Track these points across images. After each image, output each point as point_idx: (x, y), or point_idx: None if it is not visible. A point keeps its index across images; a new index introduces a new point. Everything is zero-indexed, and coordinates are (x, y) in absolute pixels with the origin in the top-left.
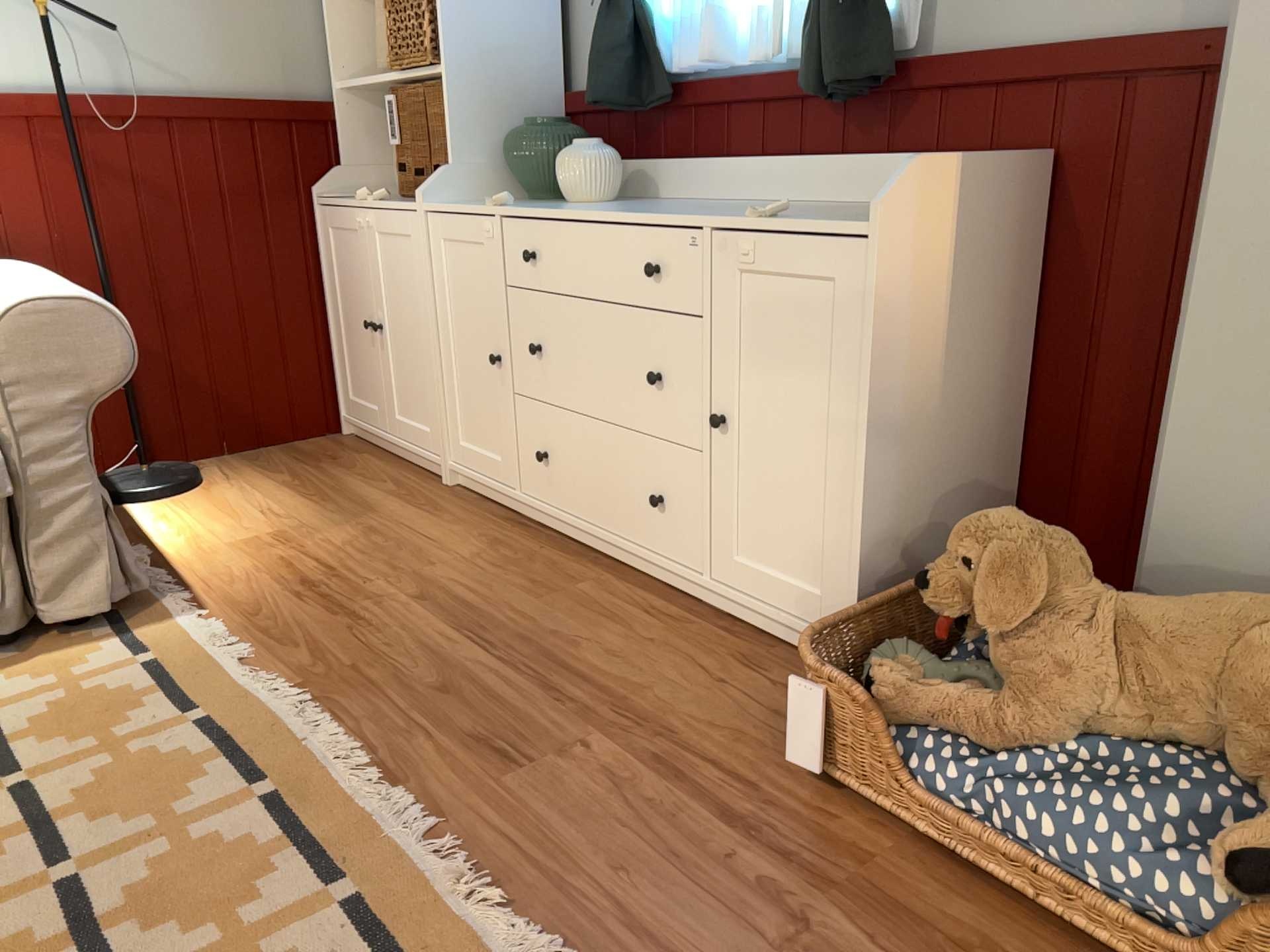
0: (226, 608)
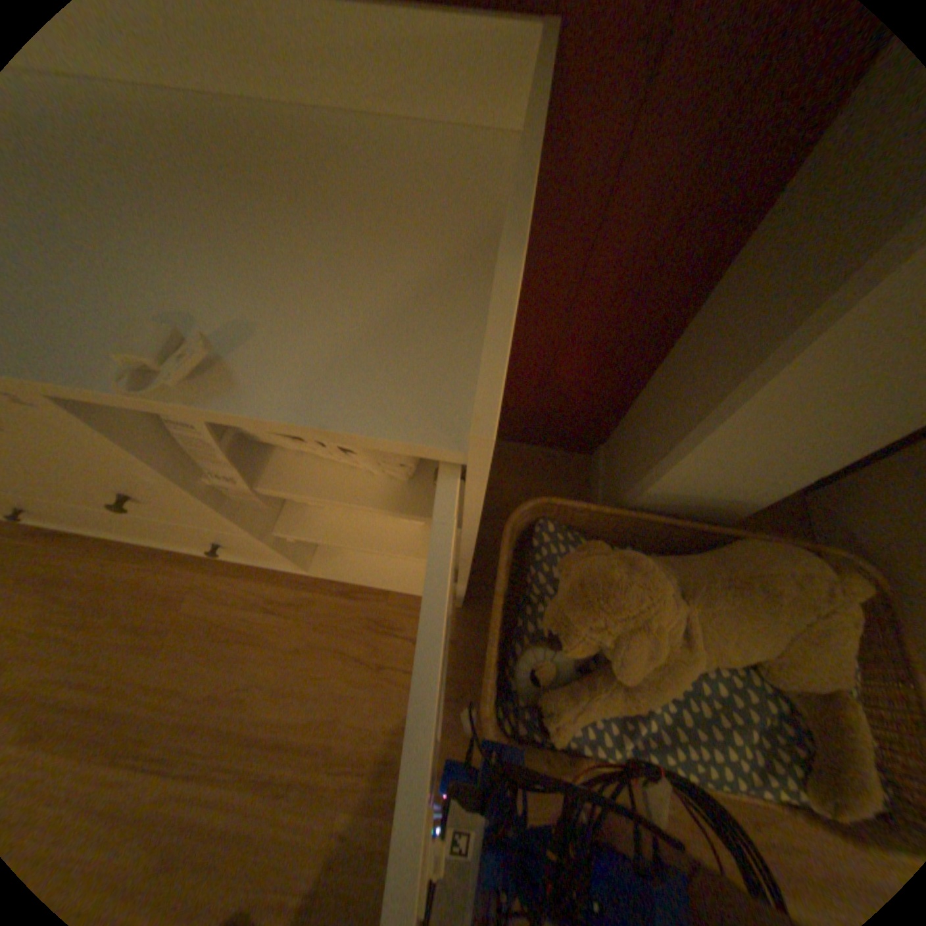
0: None
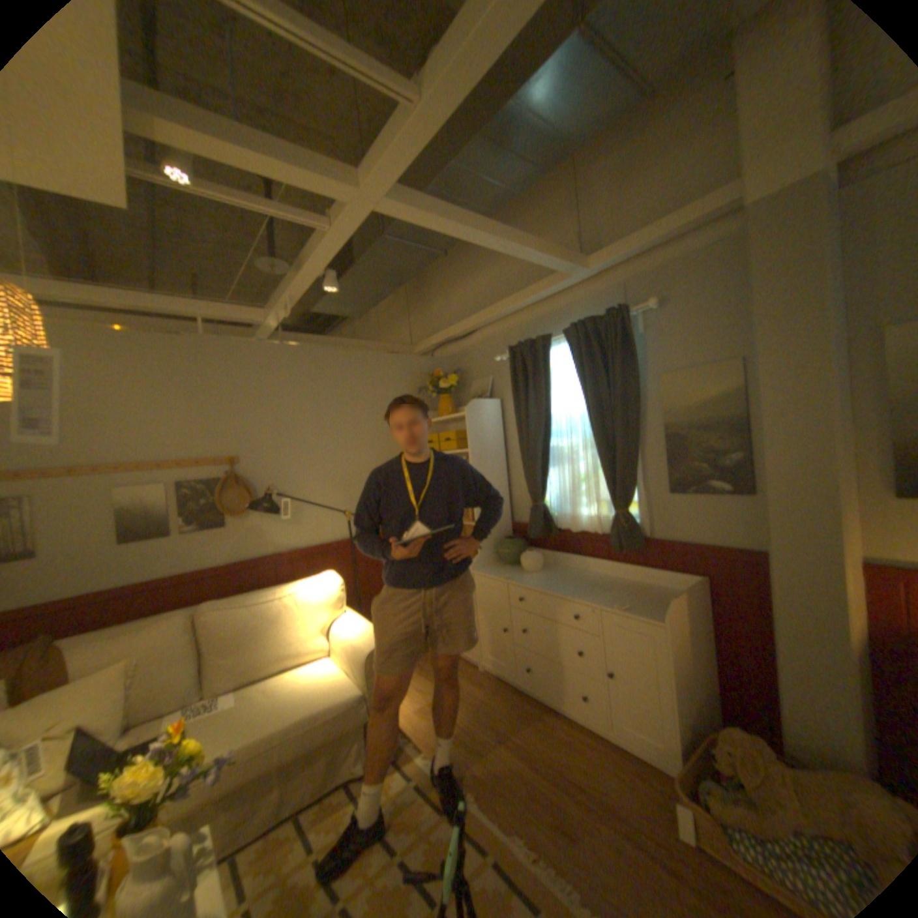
0: (429, 753)
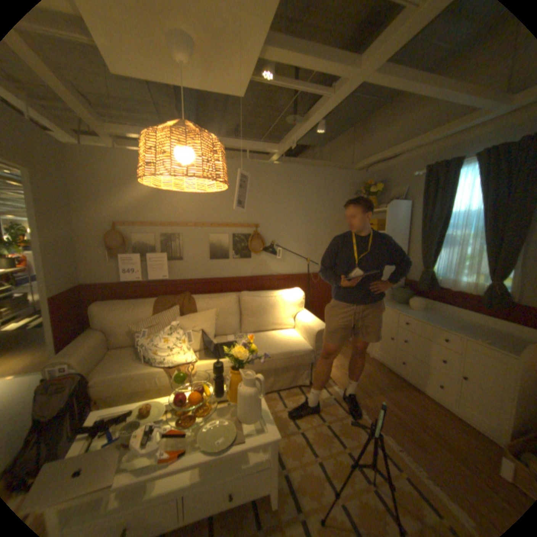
0: (341, 387)
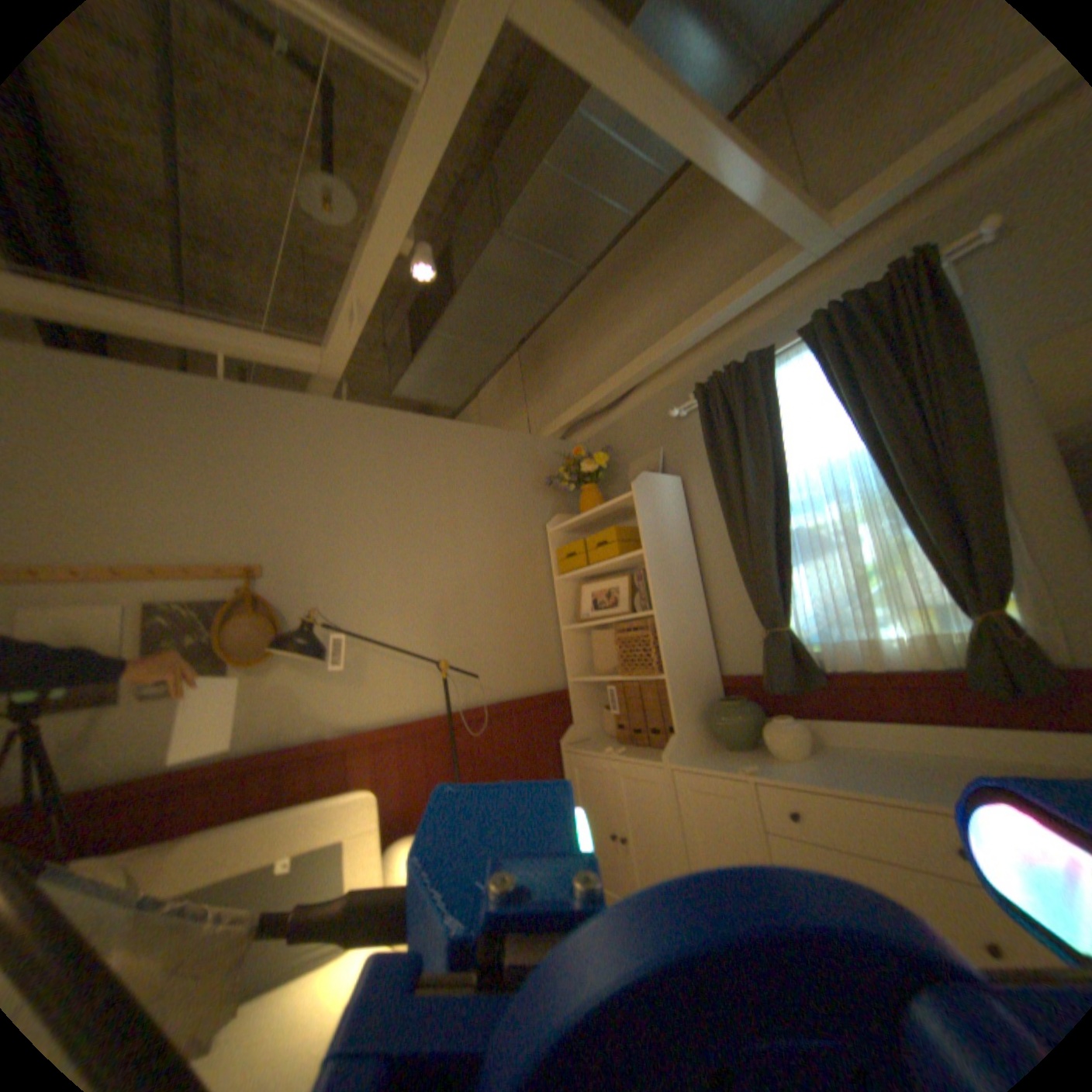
0: None
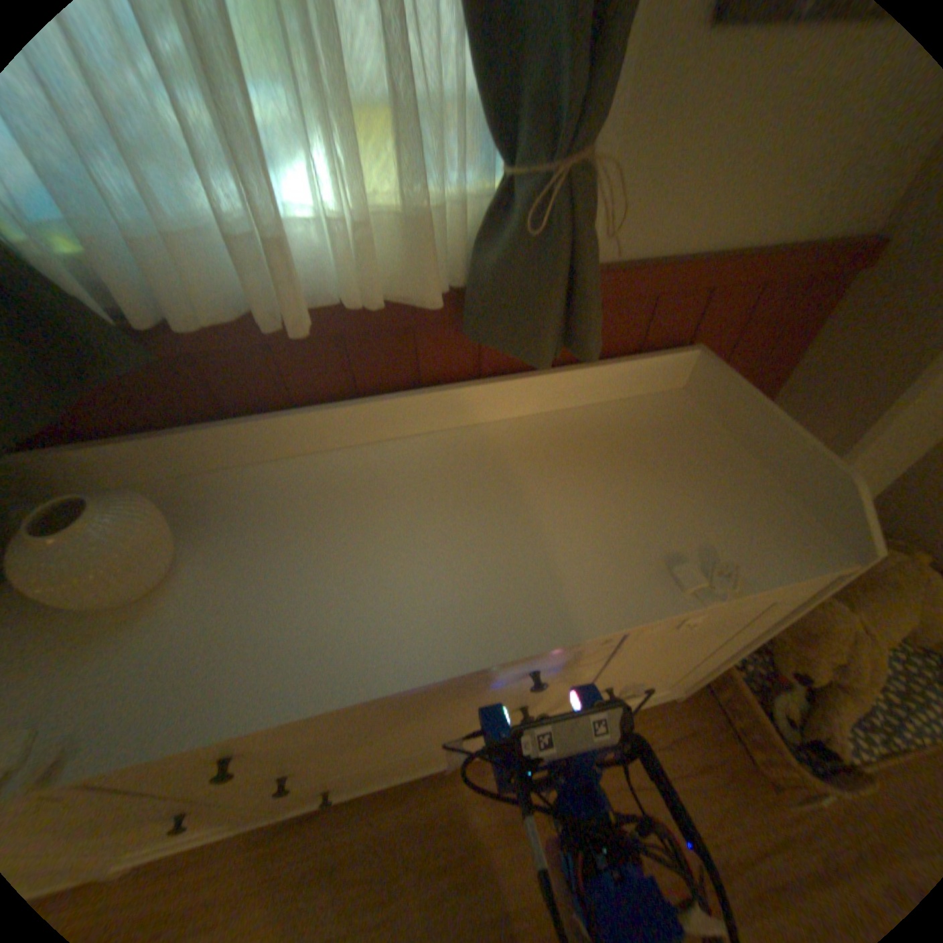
0: None
